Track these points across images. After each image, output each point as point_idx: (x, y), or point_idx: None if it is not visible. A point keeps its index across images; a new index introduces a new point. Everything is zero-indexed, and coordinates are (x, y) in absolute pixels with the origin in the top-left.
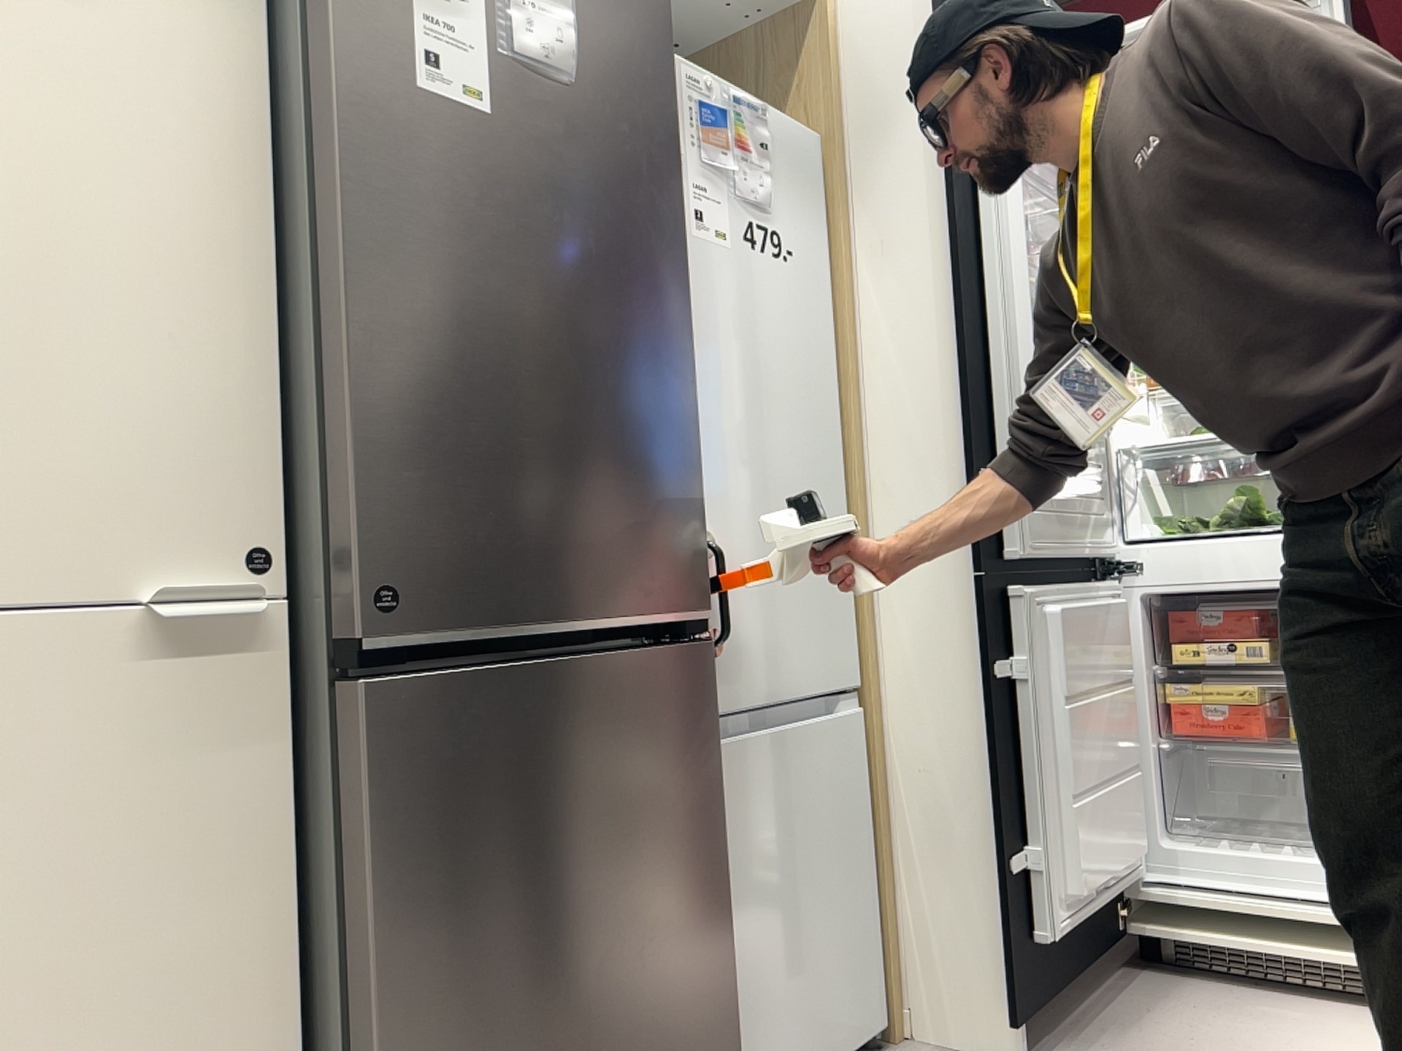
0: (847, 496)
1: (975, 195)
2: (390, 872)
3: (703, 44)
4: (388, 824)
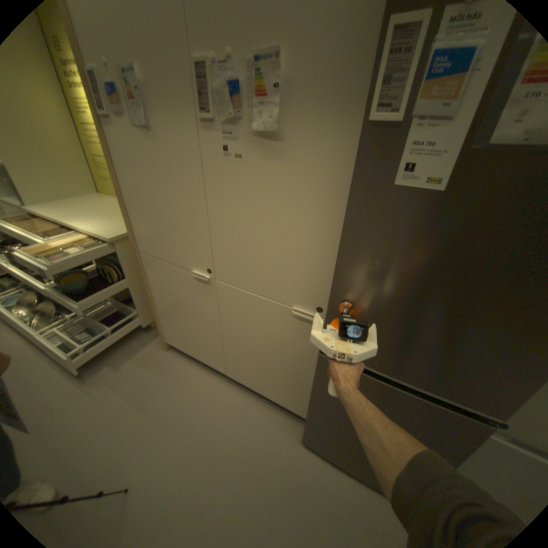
0: None
1: None
2: (319, 385)
3: None
4: (321, 378)
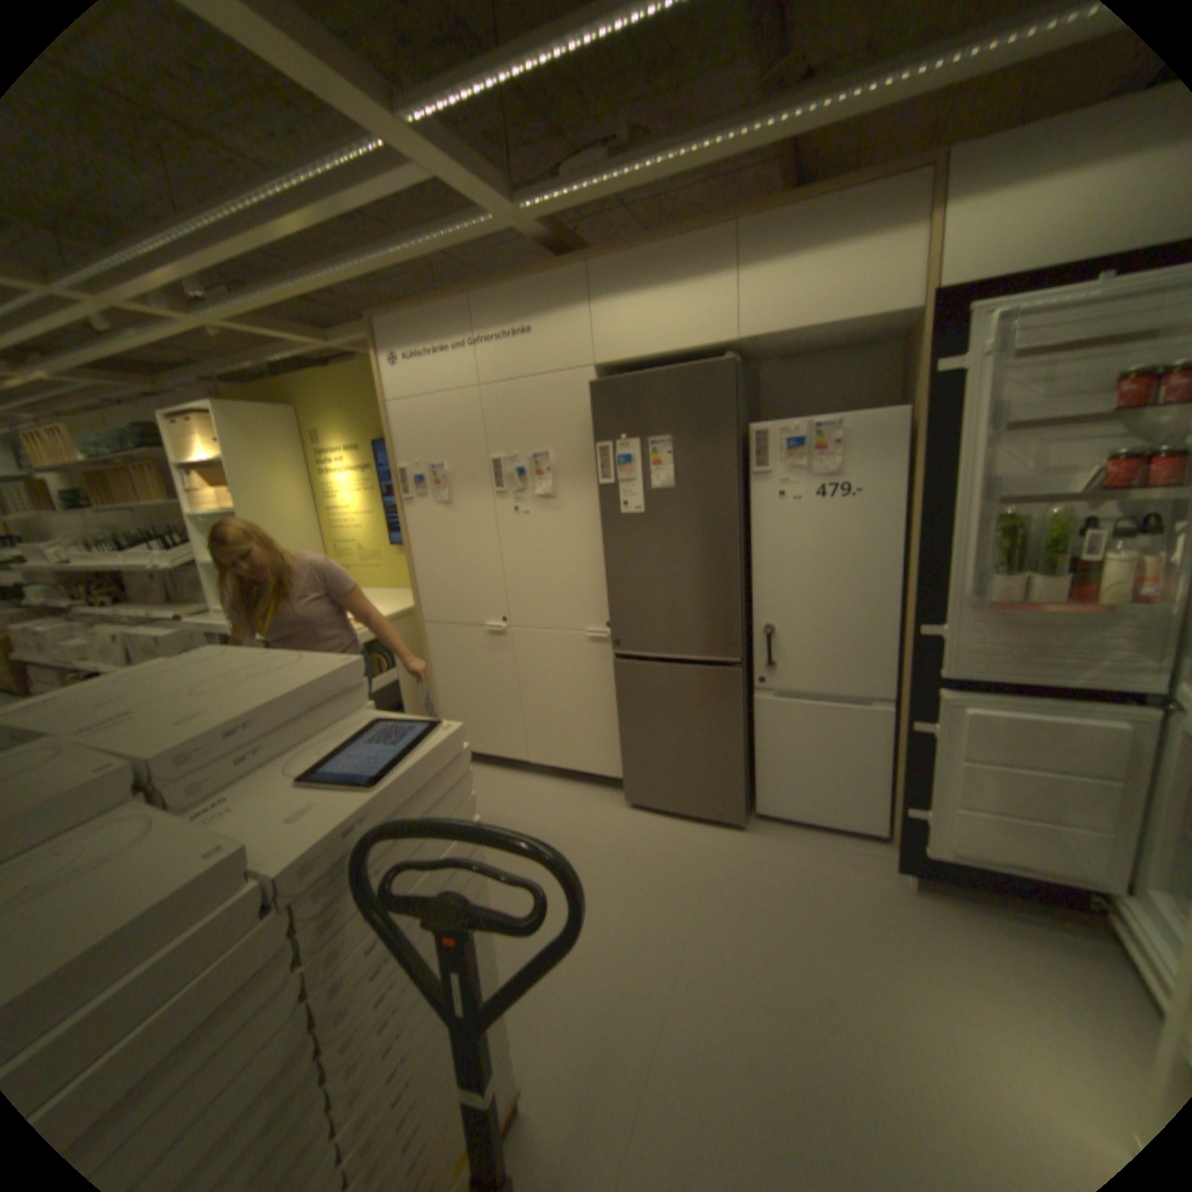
0: (907, 608)
1: (955, 460)
2: (622, 699)
3: (908, 325)
4: (621, 689)
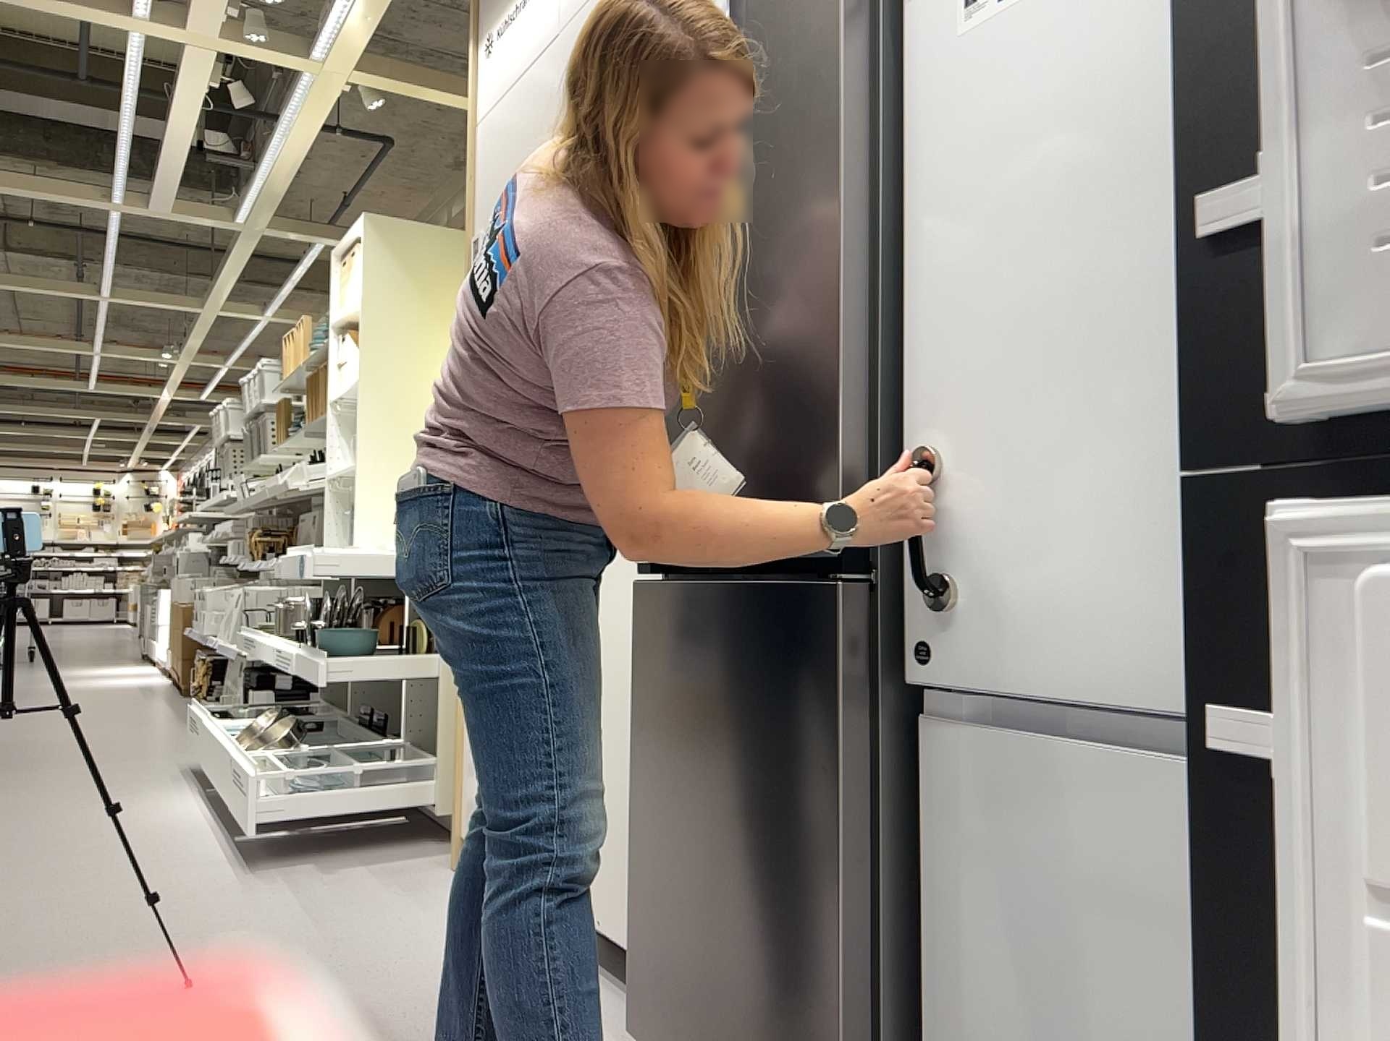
0: None
1: None
2: (638, 703)
3: None
4: (639, 673)
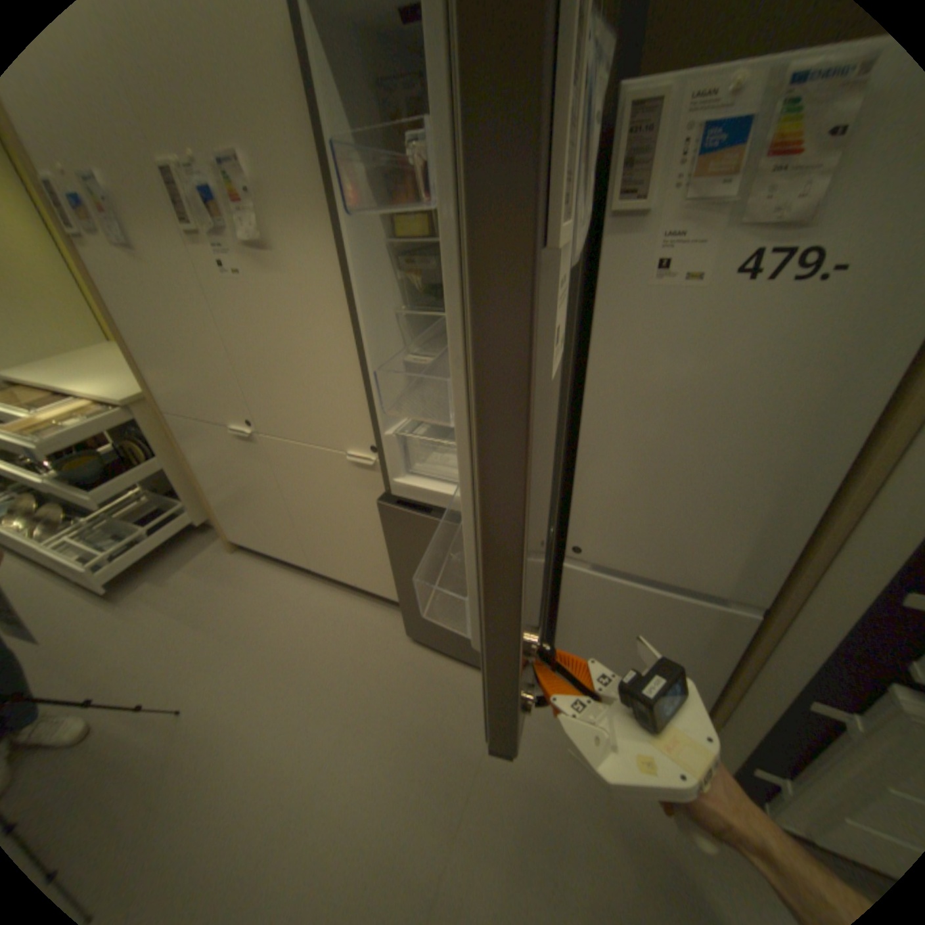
0: (844, 493)
1: None
2: (392, 545)
3: None
4: (390, 534)
